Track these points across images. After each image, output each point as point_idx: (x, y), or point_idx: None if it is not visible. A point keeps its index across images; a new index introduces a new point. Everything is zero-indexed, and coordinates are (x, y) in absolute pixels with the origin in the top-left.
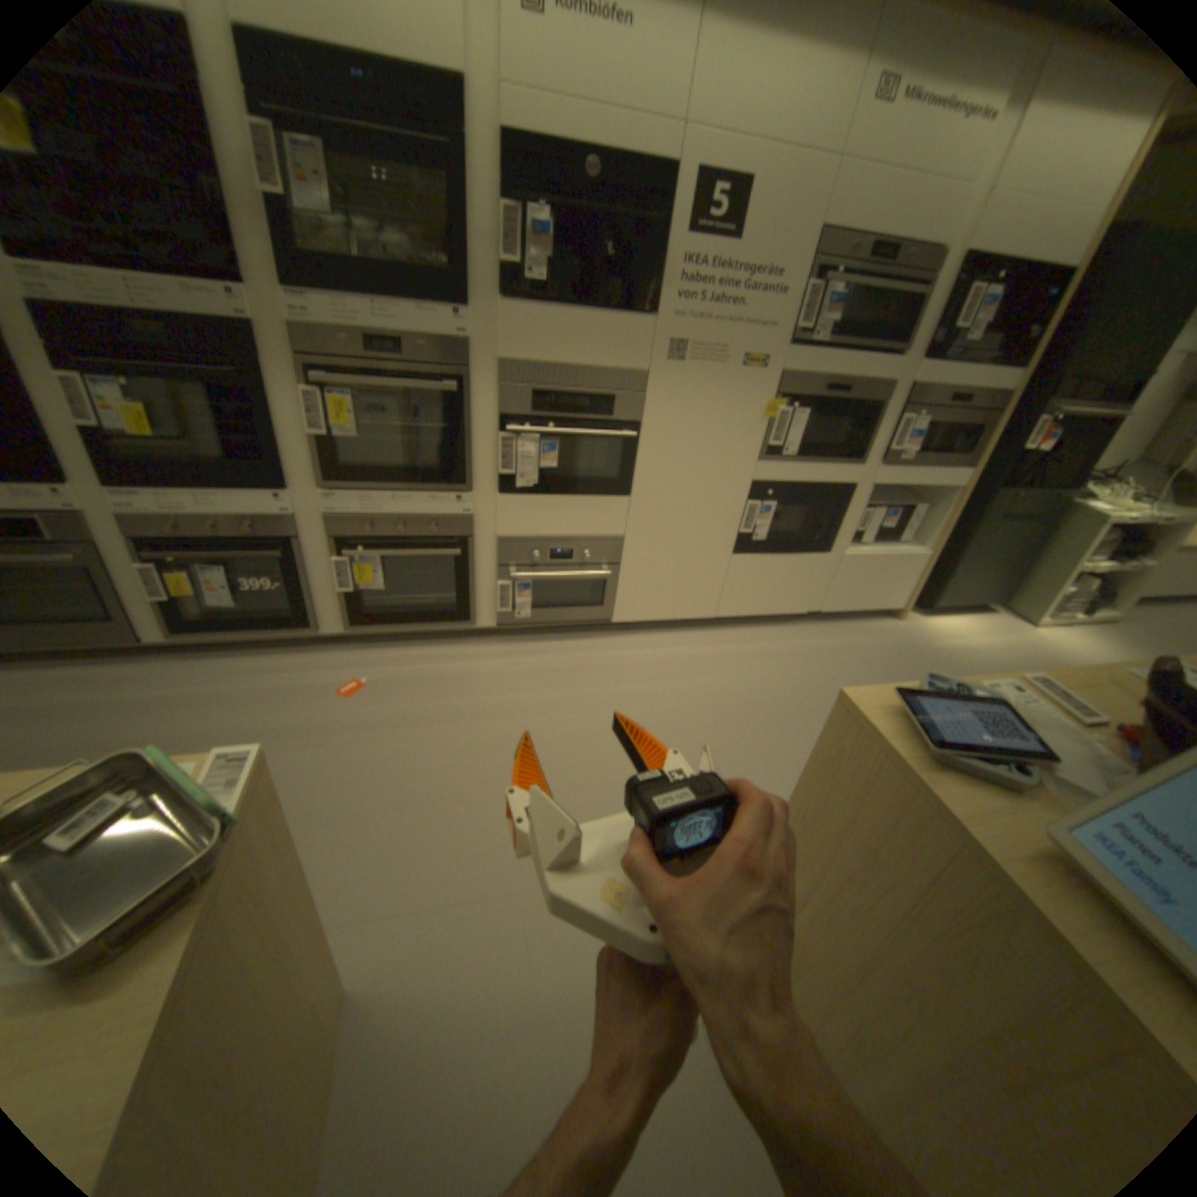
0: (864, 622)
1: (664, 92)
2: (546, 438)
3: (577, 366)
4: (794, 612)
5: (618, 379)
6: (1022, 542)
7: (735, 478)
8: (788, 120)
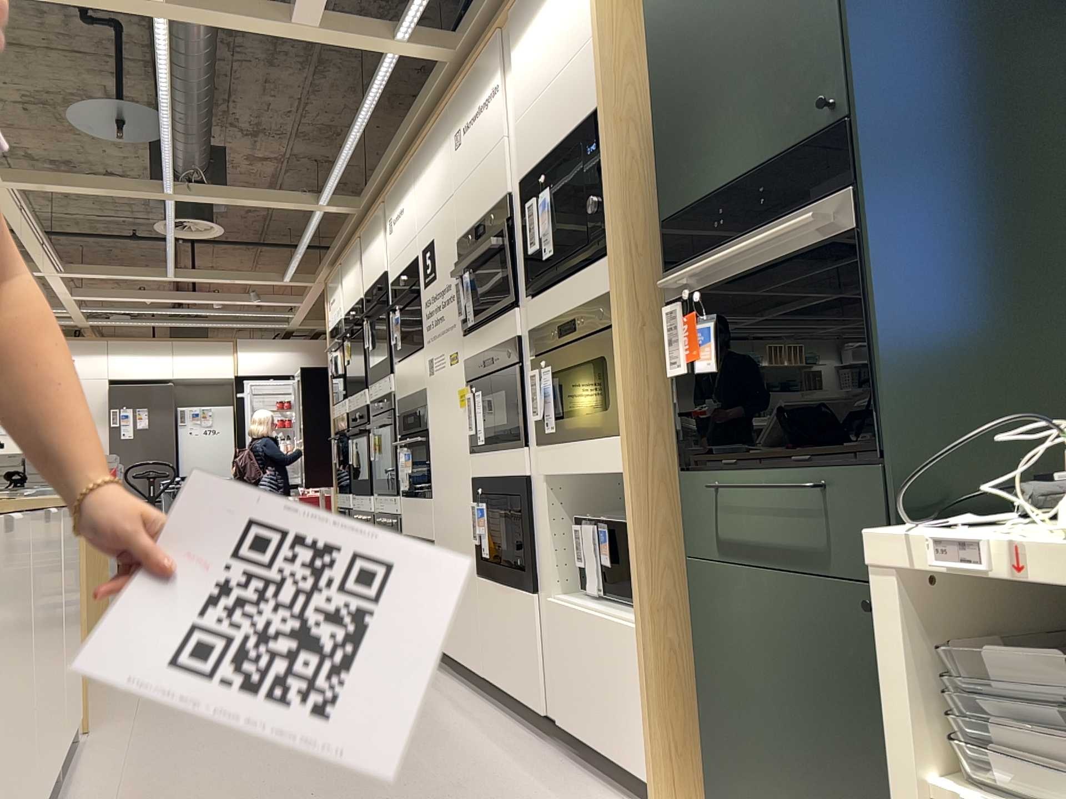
0: (617, 792)
1: (411, 227)
2: (408, 450)
3: (415, 394)
4: (534, 705)
5: (419, 397)
6: (838, 650)
7: (464, 475)
8: (436, 197)
